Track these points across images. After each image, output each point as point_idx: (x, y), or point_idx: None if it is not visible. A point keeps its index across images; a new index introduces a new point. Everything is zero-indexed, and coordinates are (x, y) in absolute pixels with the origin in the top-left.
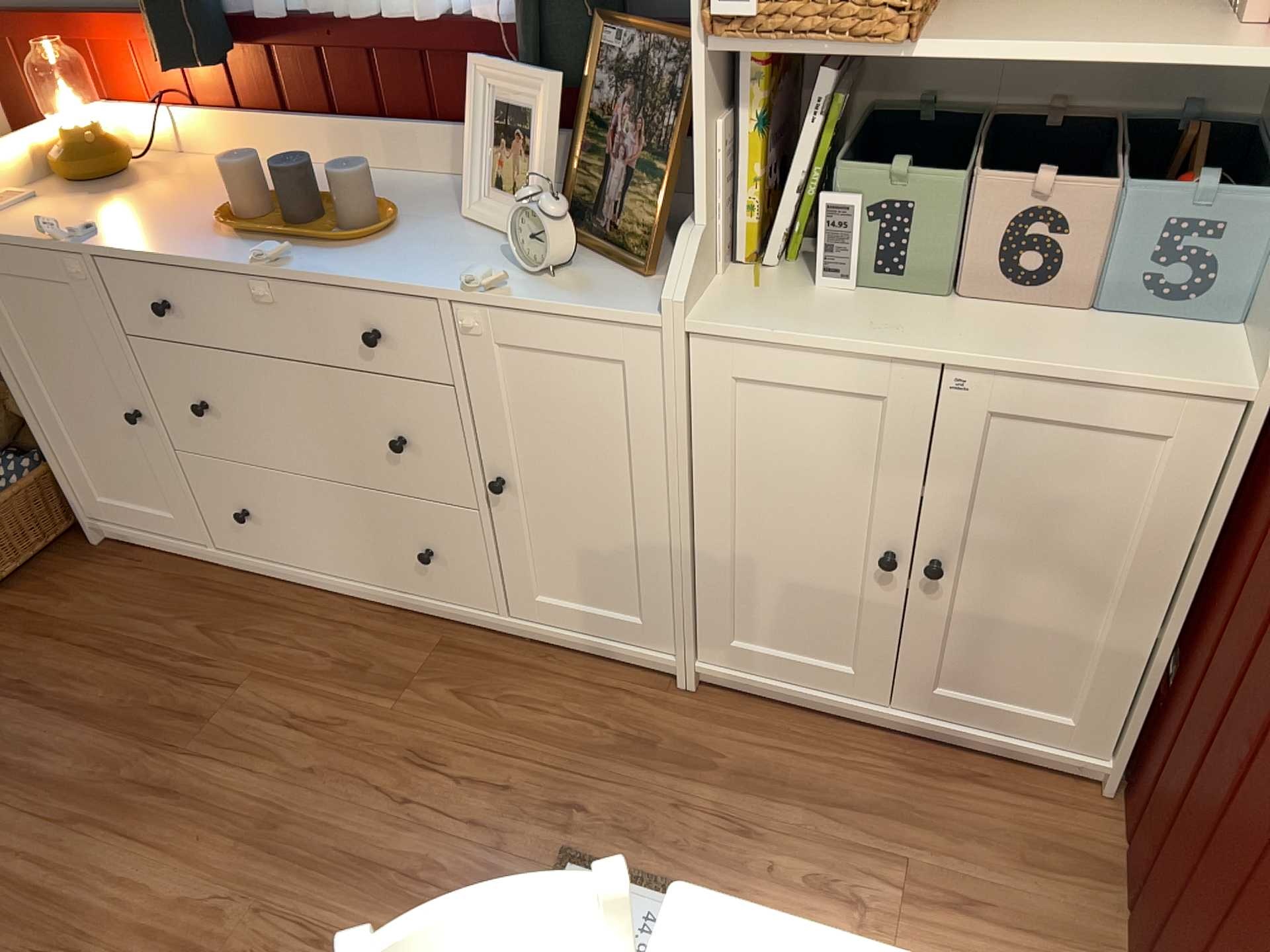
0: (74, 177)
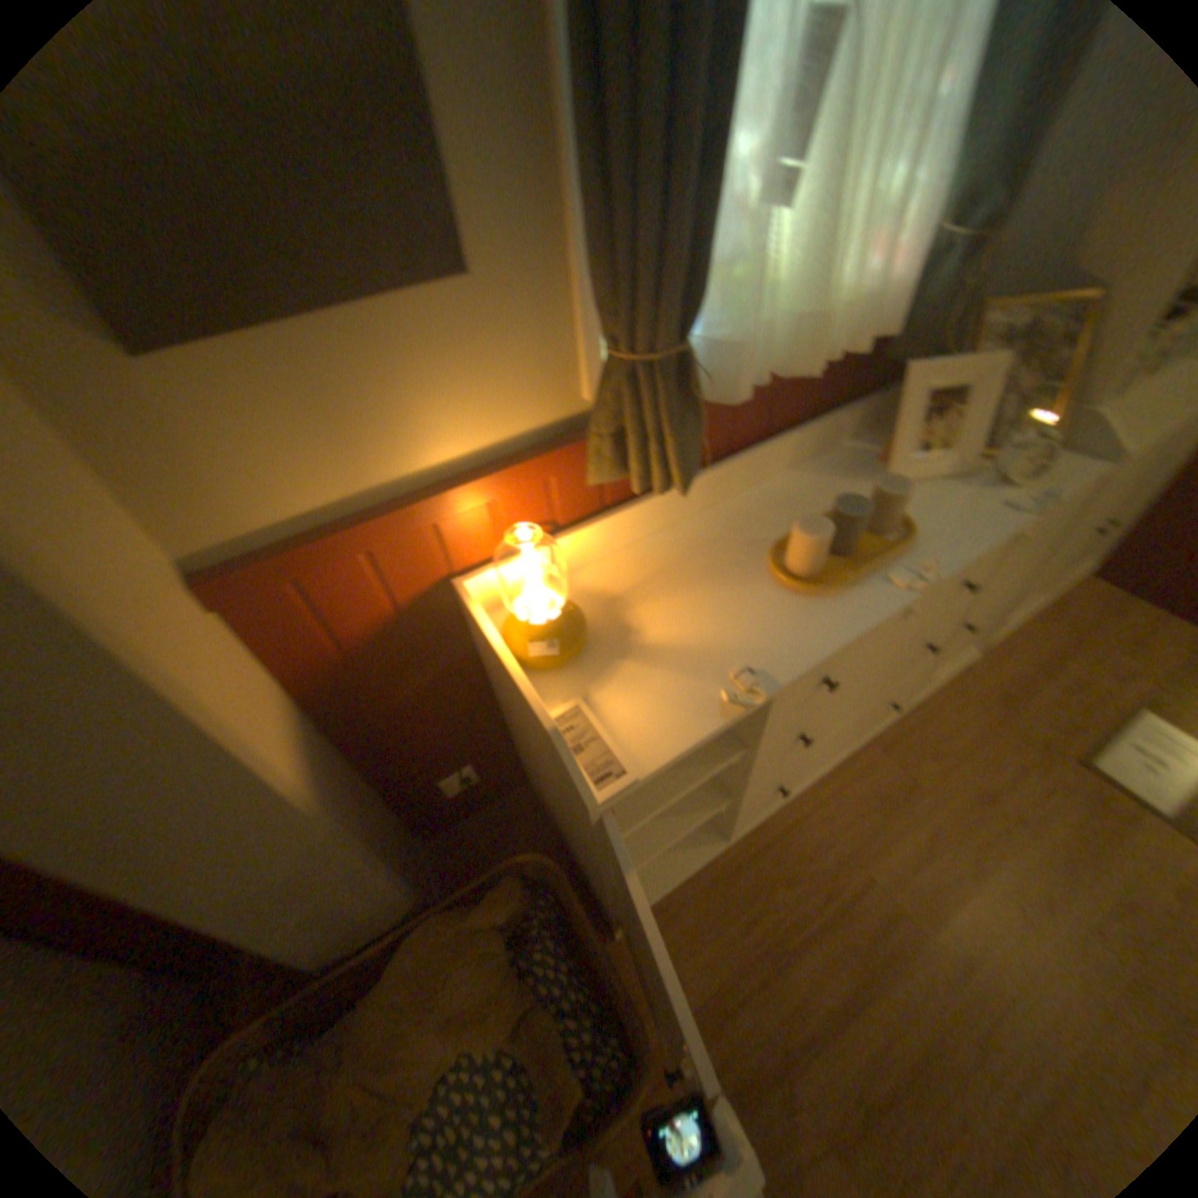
0: (567, 657)
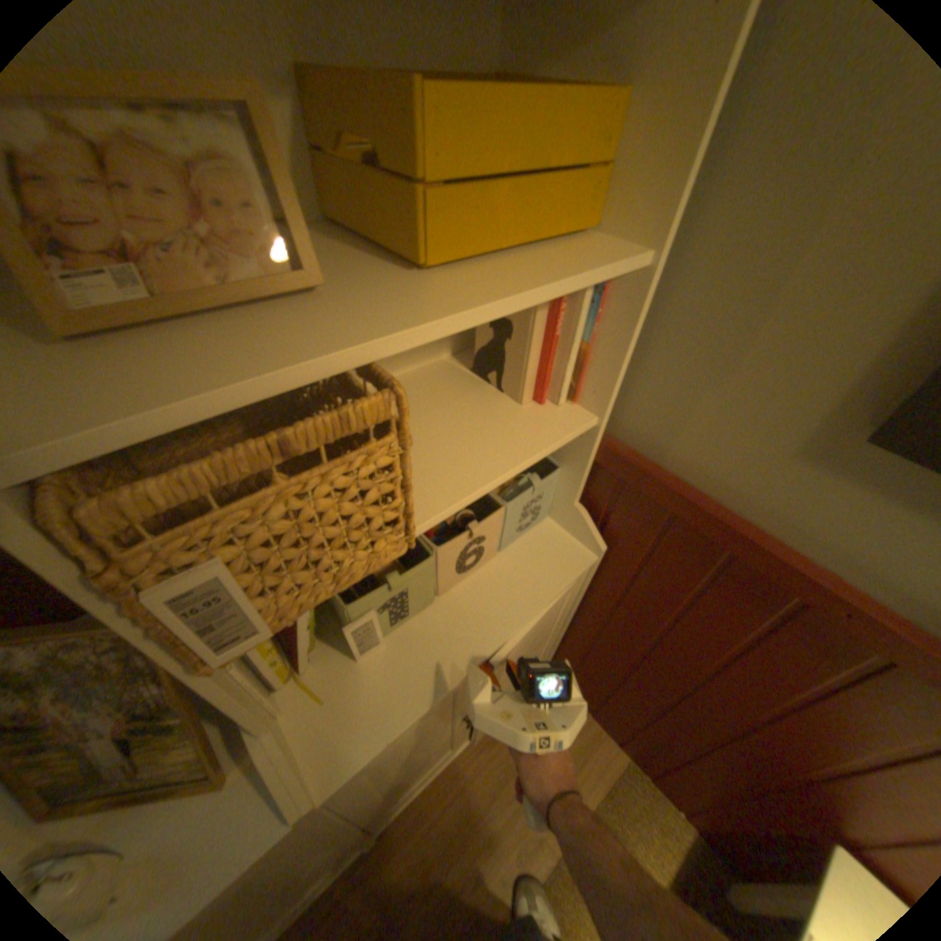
0: None
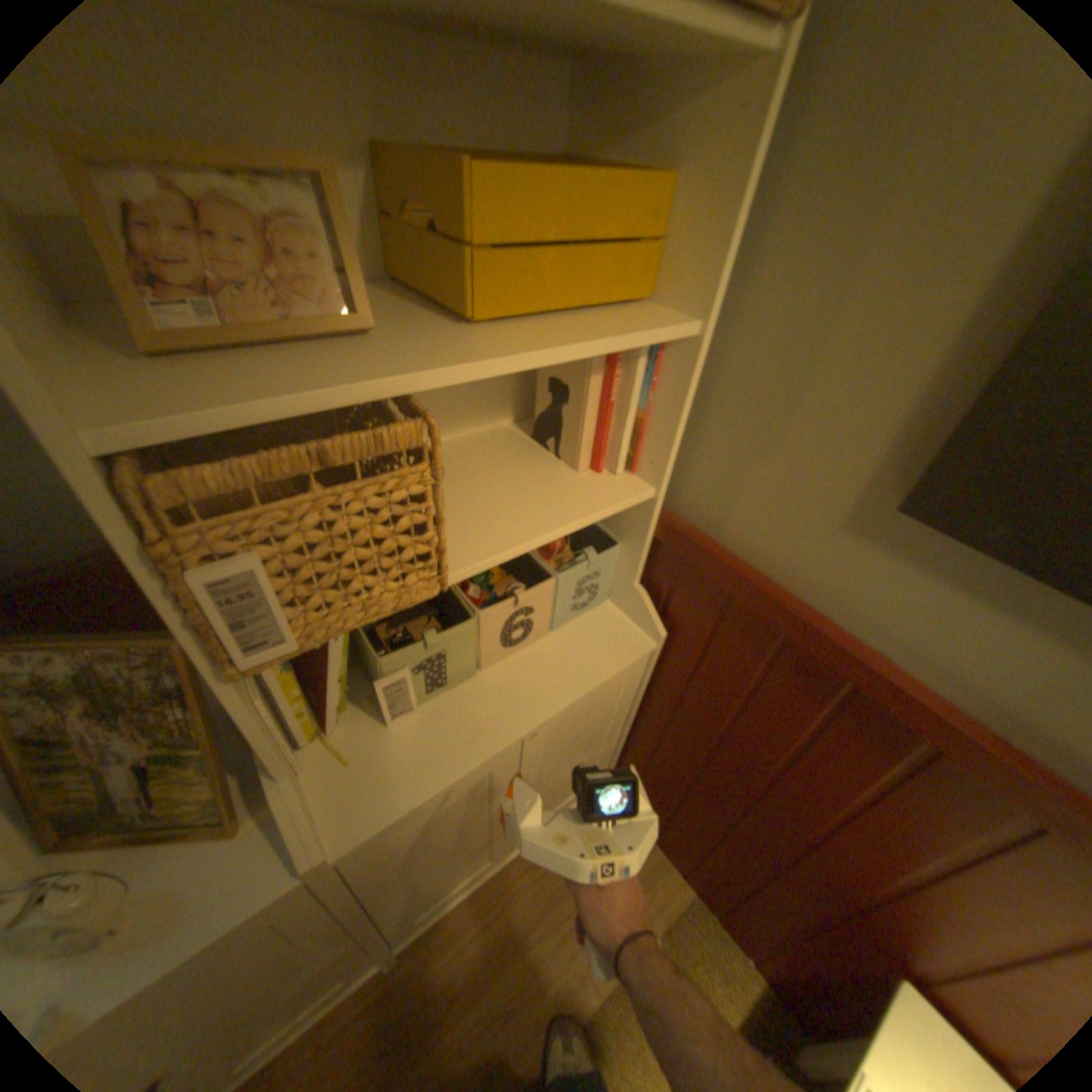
0: None
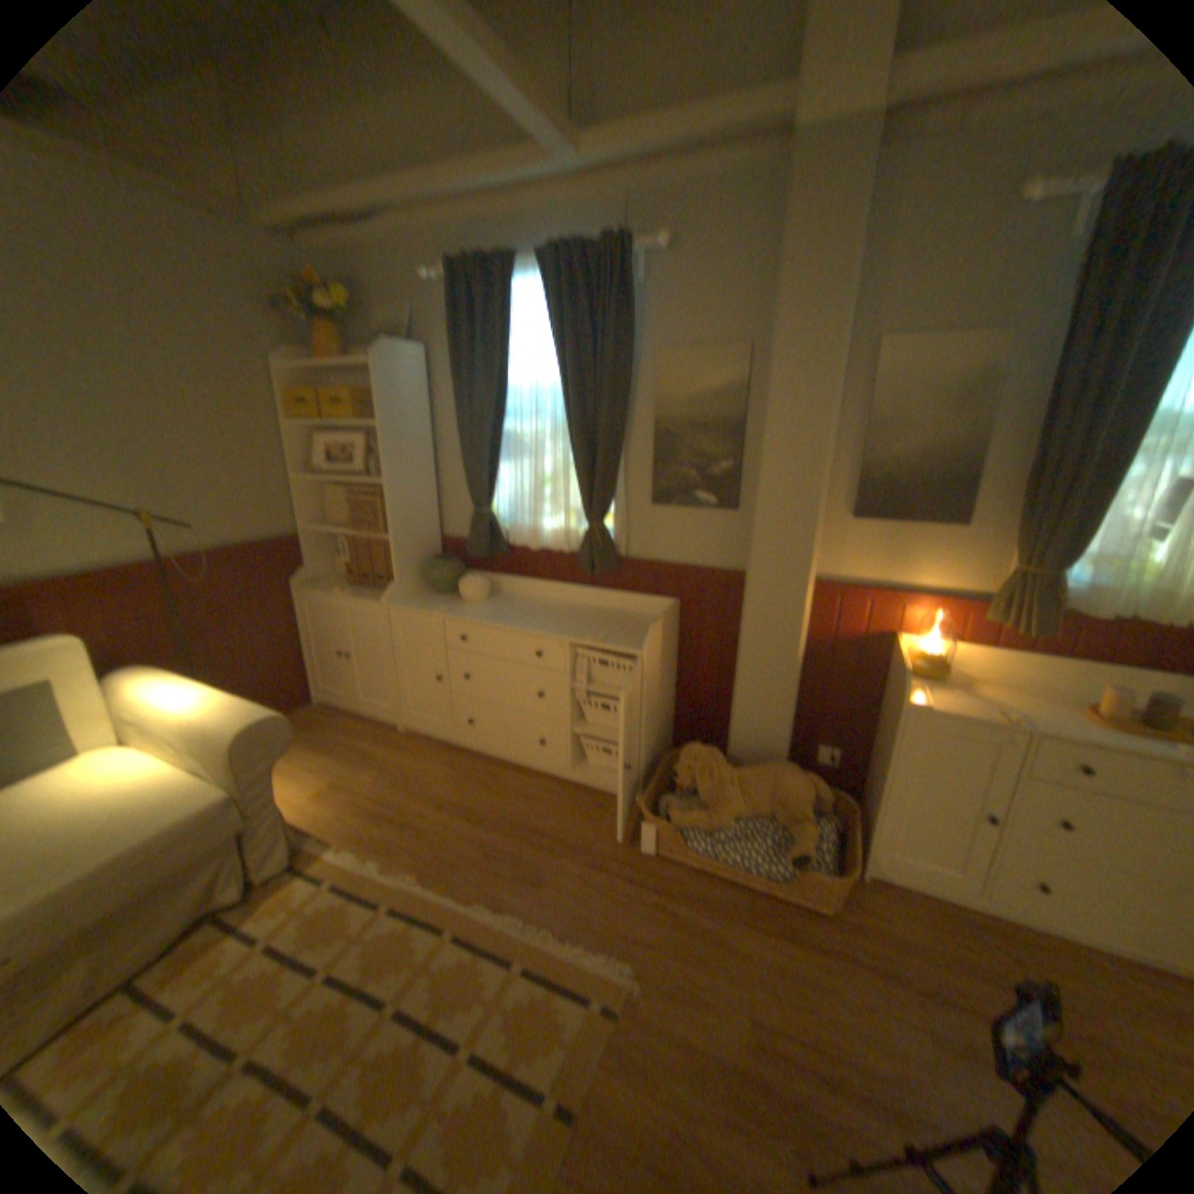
0: (931, 674)
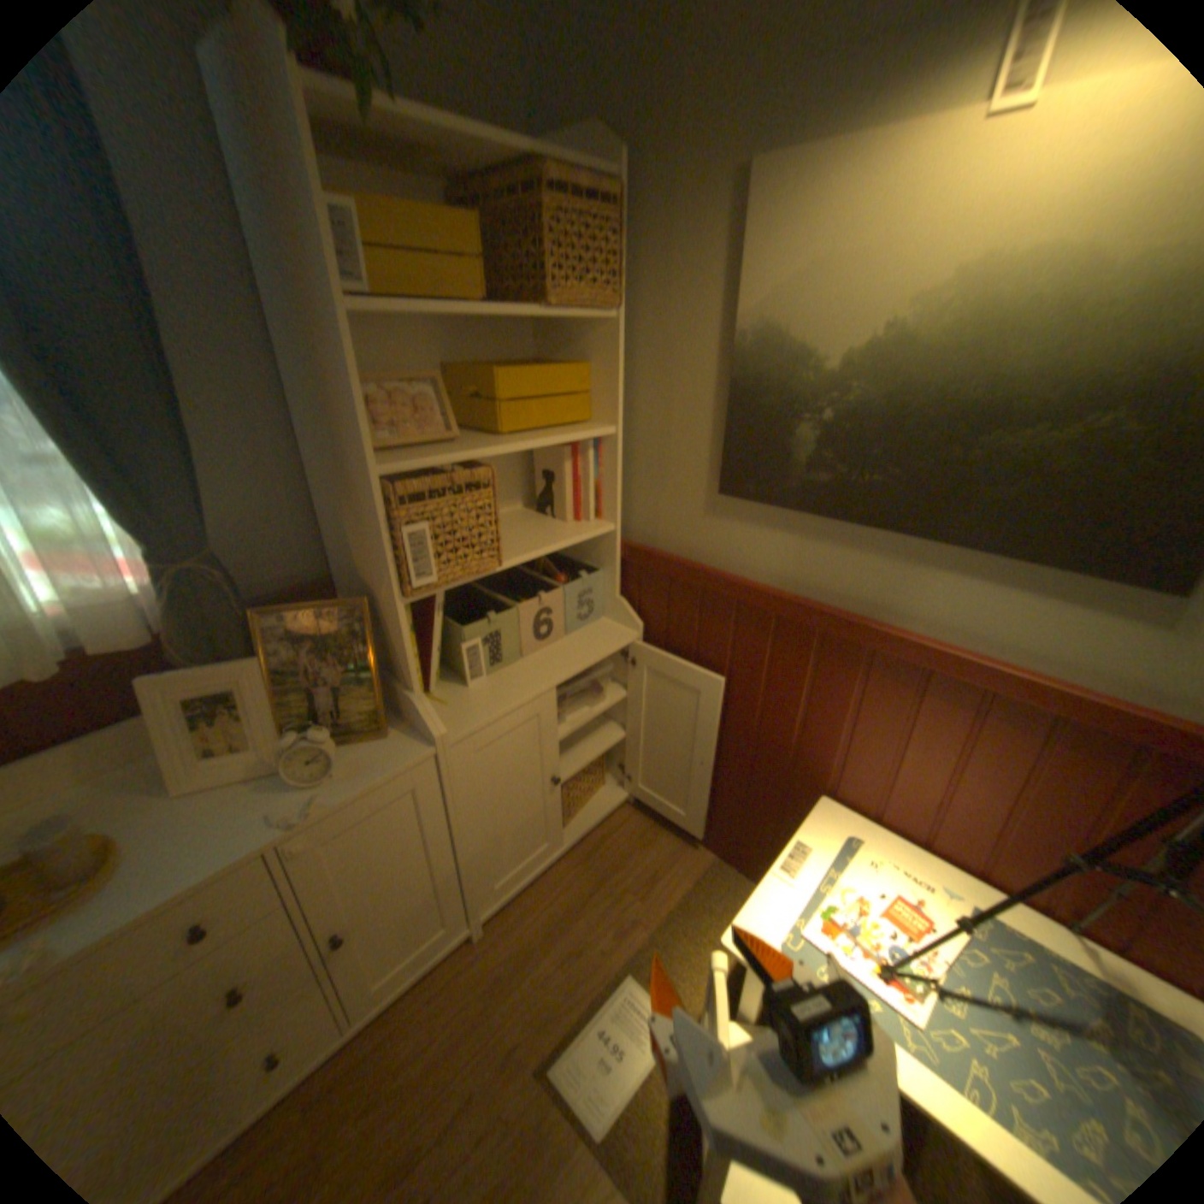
0: None
